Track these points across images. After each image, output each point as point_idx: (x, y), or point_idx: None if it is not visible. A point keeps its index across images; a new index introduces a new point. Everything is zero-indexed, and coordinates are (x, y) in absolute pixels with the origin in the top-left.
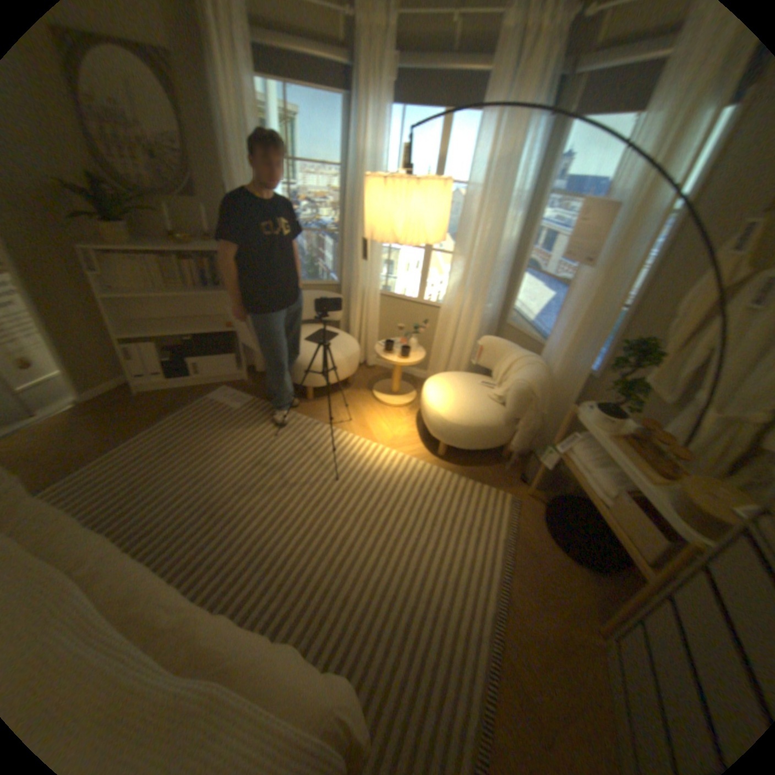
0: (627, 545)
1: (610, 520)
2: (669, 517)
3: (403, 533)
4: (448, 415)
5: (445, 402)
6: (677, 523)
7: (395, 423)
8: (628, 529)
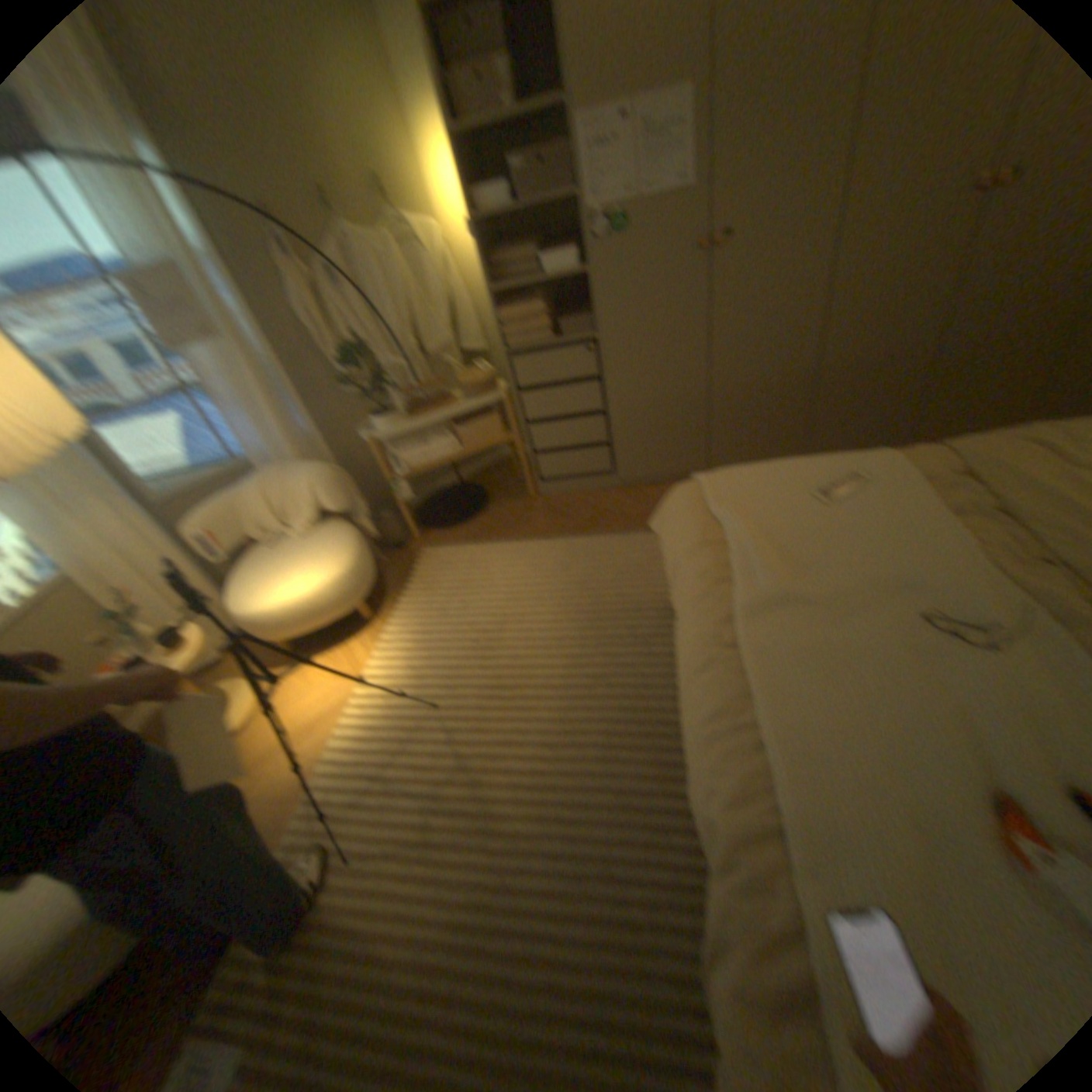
0: (493, 446)
1: (474, 453)
2: (486, 404)
3: (495, 615)
4: (342, 568)
5: (316, 574)
6: (491, 401)
7: (303, 690)
8: (482, 442)
